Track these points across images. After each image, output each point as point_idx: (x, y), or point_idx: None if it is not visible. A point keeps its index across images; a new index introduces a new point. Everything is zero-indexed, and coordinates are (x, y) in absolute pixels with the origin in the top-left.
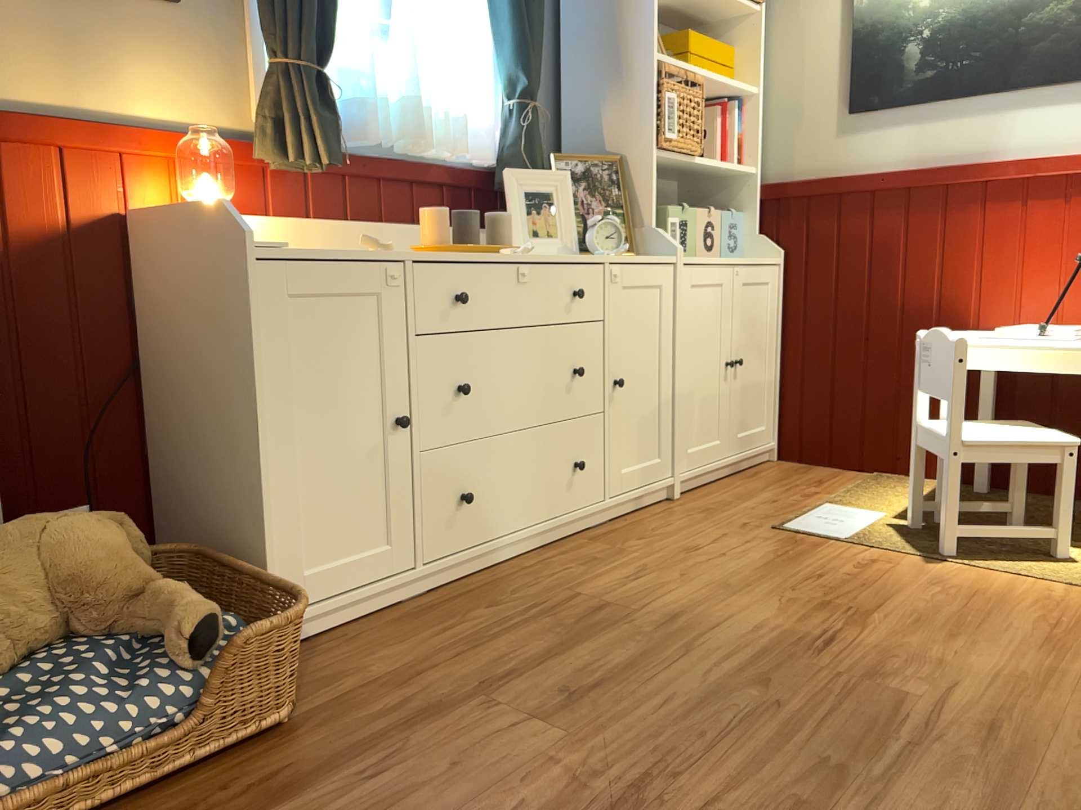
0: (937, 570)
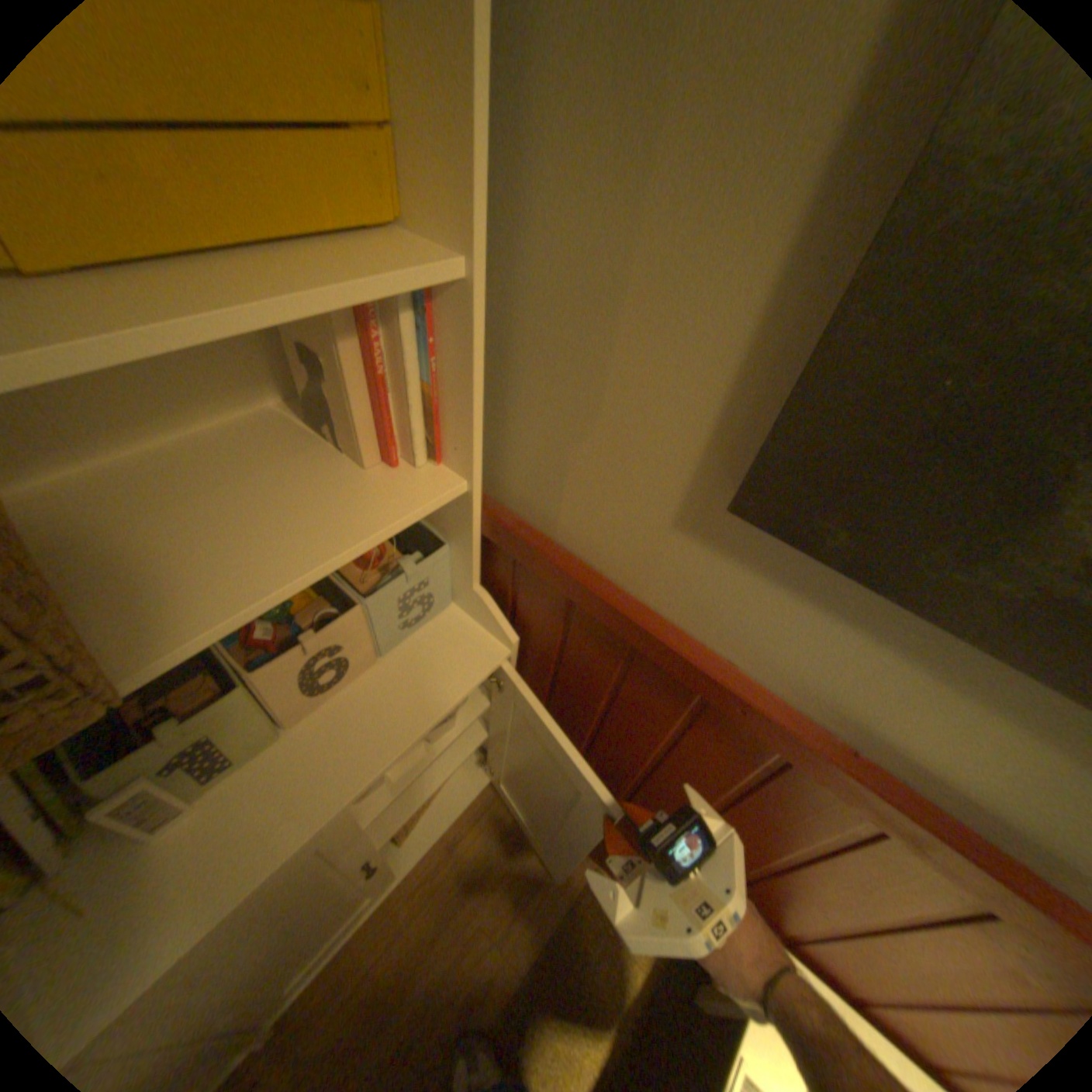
0: None
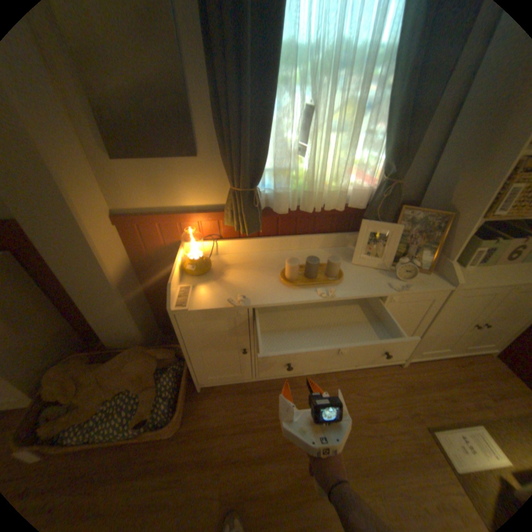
0: None
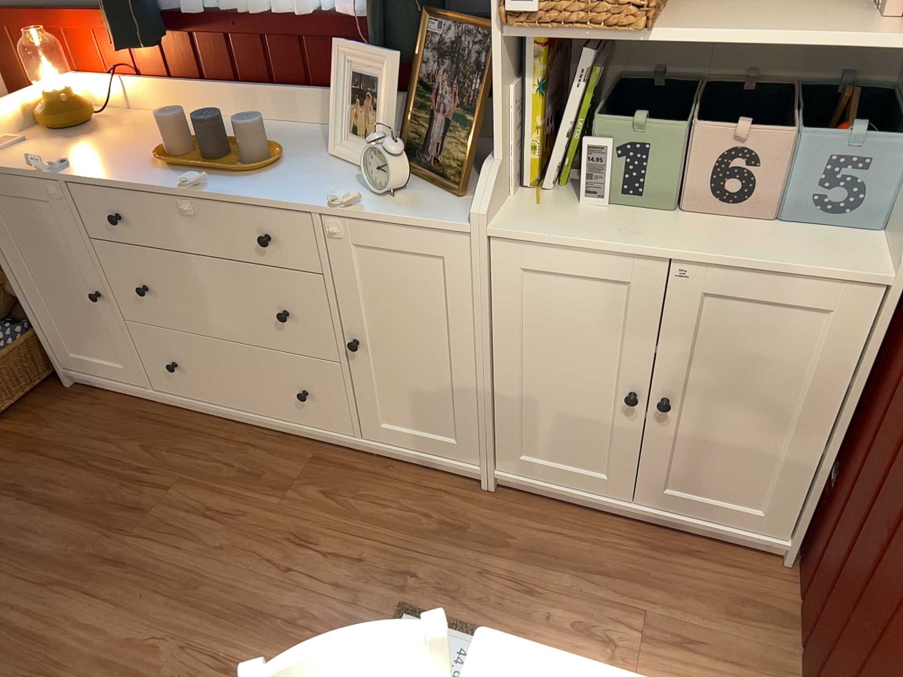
0: None
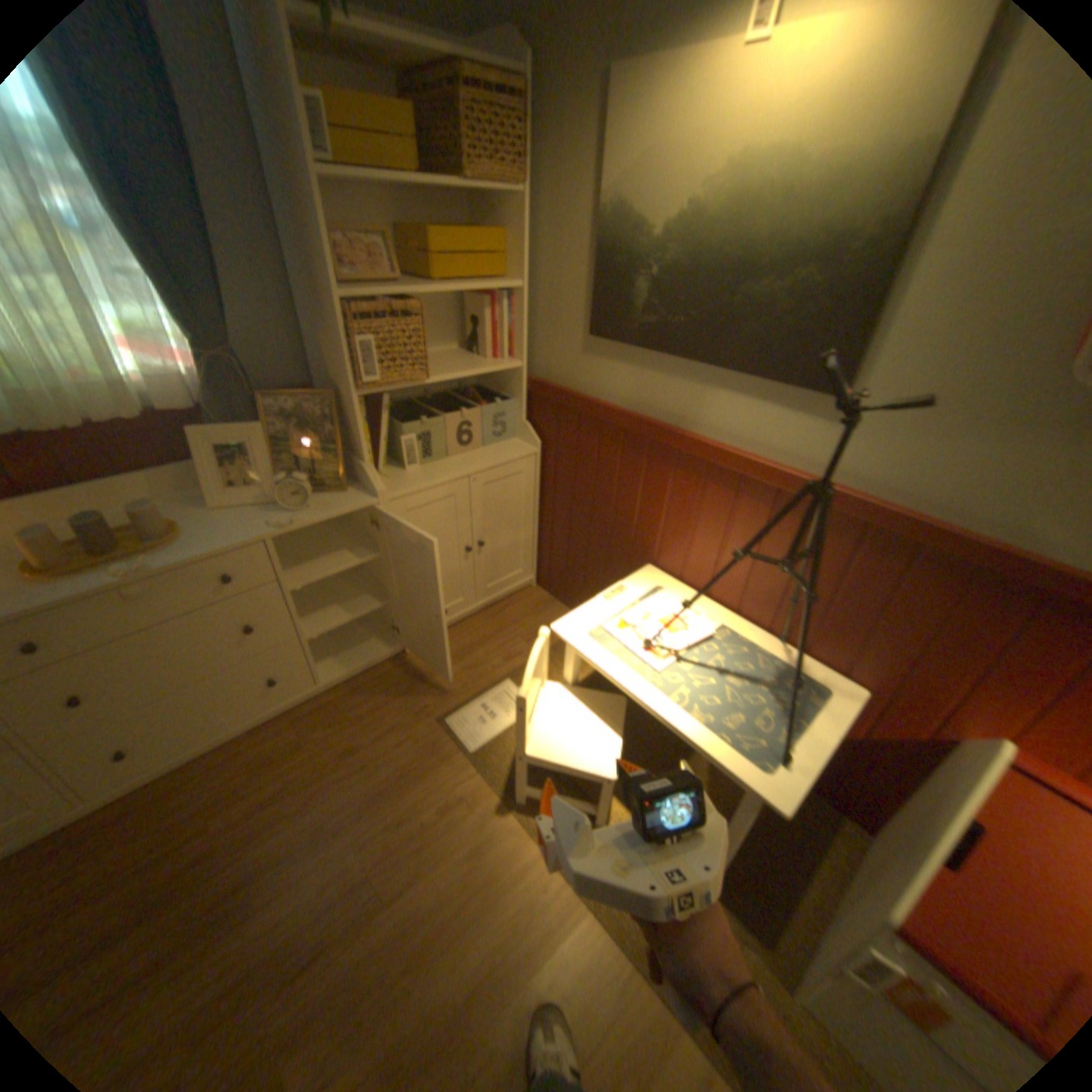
0: (492, 829)
